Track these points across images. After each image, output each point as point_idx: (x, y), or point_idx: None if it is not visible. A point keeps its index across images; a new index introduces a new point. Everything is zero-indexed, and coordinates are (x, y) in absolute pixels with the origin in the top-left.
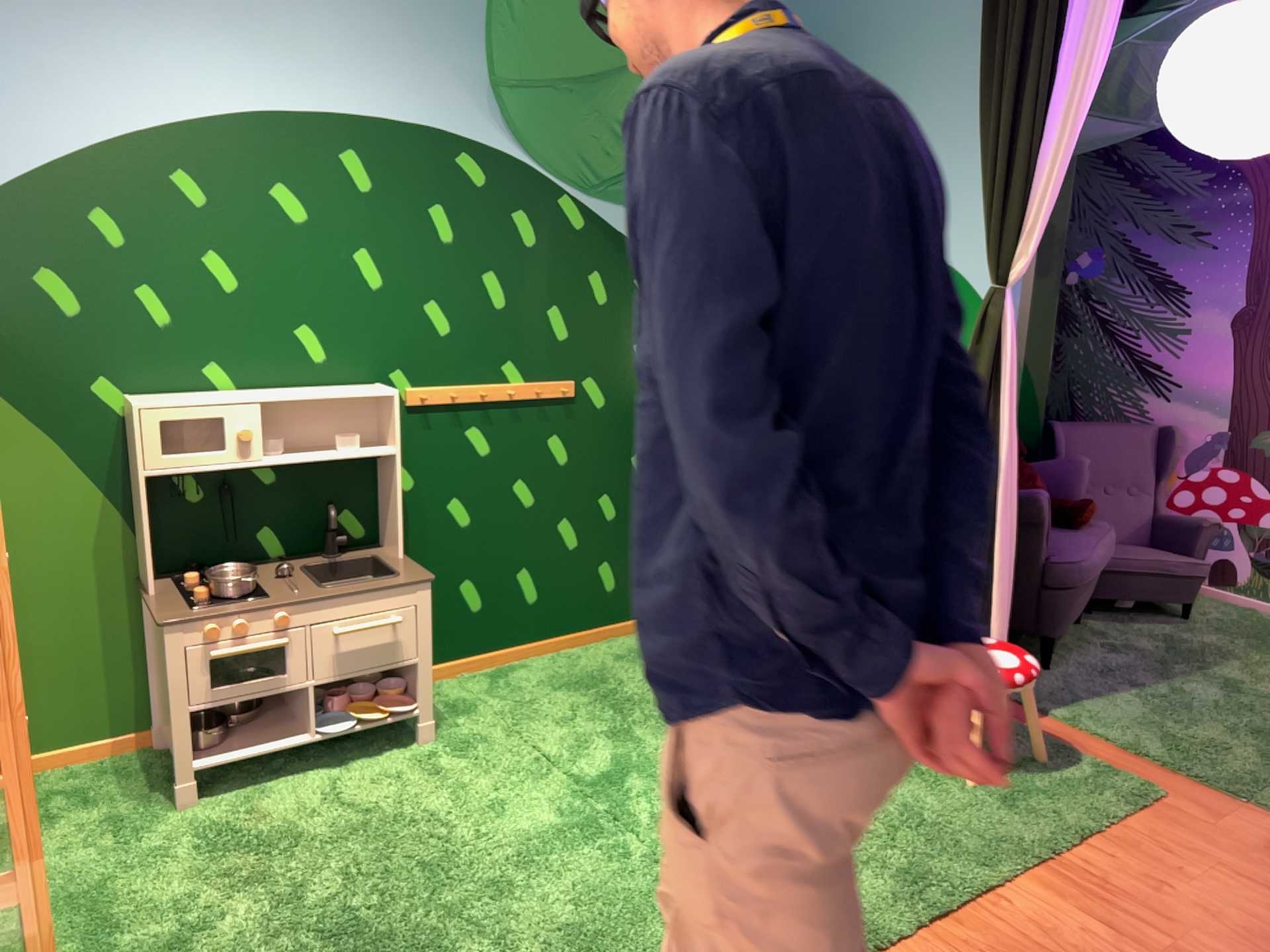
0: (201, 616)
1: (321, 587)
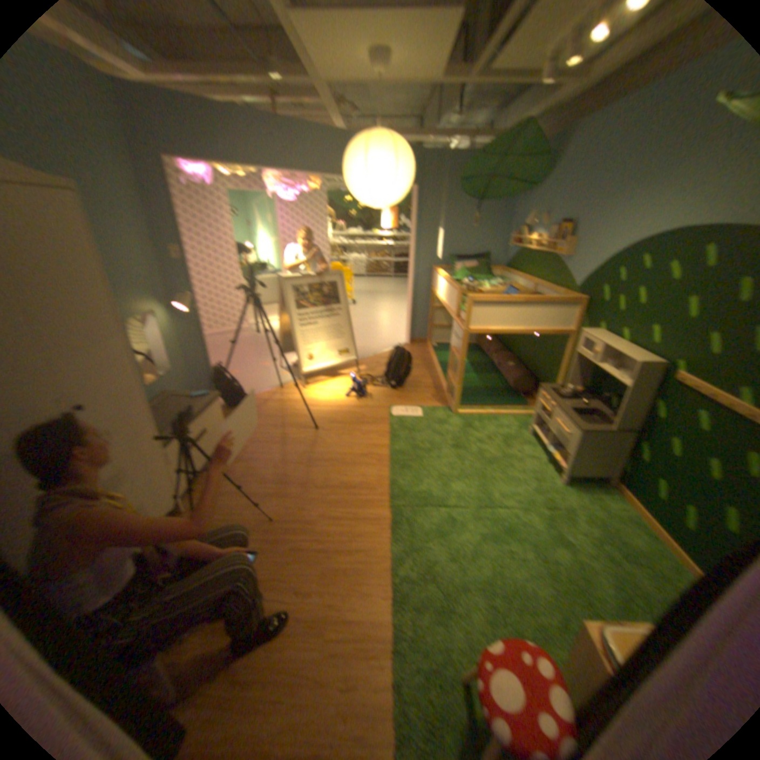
0: (543, 389)
1: (572, 409)
